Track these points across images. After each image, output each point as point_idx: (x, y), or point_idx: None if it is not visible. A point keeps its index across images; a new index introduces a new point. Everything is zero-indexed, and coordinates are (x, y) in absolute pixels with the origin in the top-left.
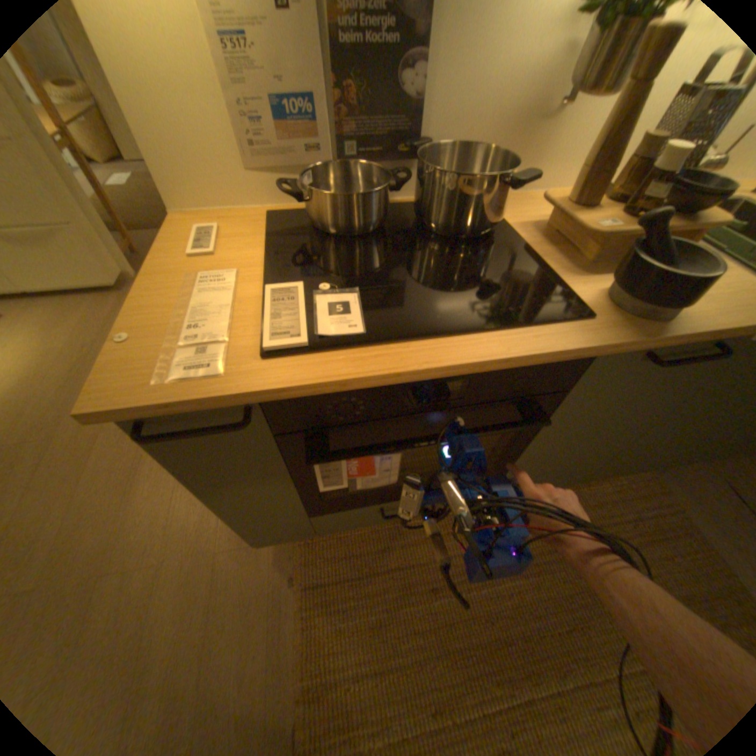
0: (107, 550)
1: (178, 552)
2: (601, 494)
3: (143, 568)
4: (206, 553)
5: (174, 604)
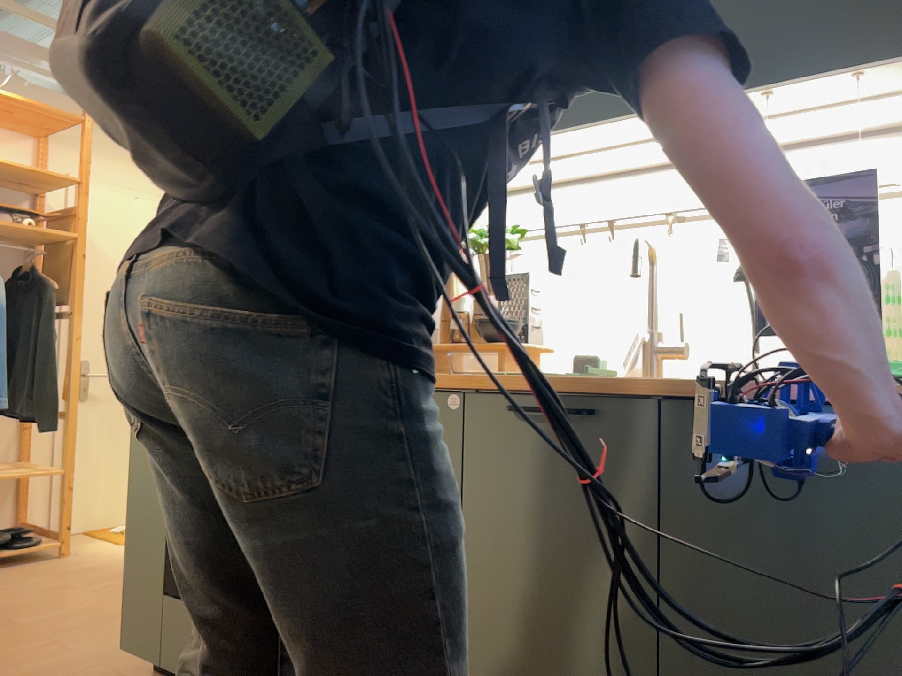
0: (67, 631)
1: (88, 653)
2: None
3: (63, 648)
4: (98, 663)
5: (40, 671)
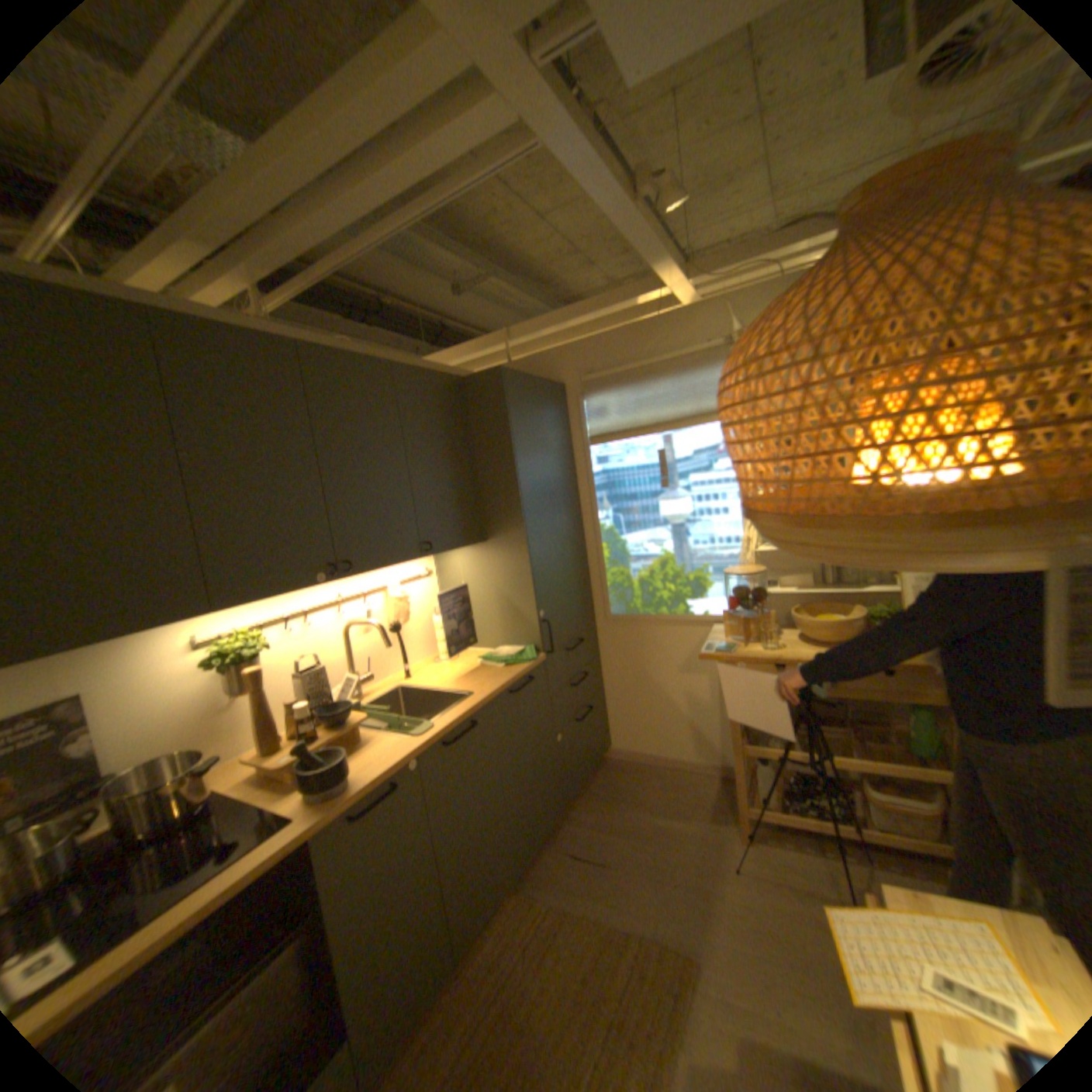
0: None
1: None
2: (483, 961)
3: None
4: None
5: None
